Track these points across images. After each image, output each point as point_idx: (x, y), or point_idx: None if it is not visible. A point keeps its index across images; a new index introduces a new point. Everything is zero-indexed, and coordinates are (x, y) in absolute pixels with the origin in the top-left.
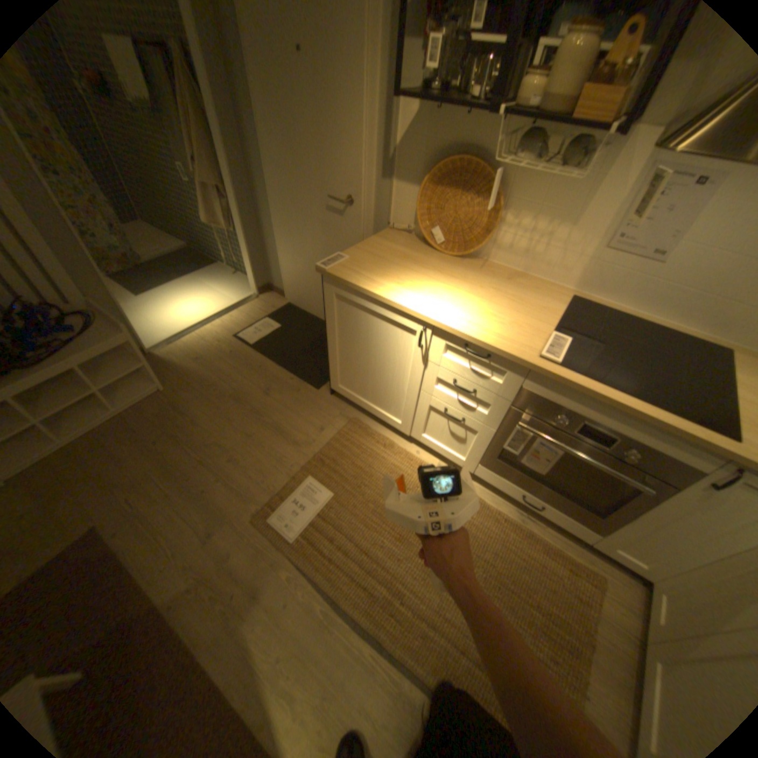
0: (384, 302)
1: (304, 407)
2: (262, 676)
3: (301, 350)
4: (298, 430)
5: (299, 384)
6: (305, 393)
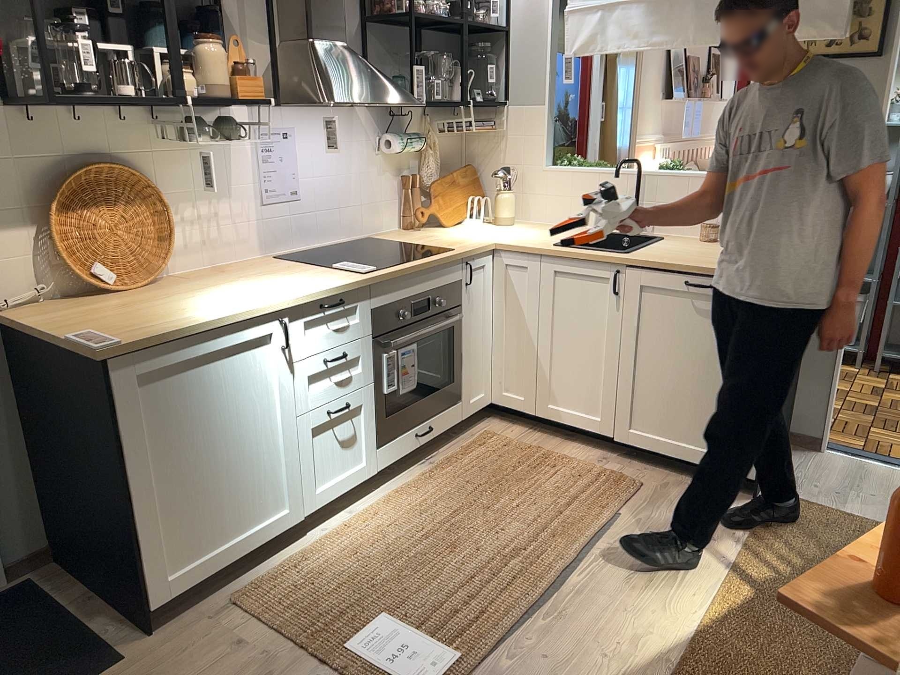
0: (226, 324)
1: None
2: (626, 670)
3: None
4: None
5: None
6: None
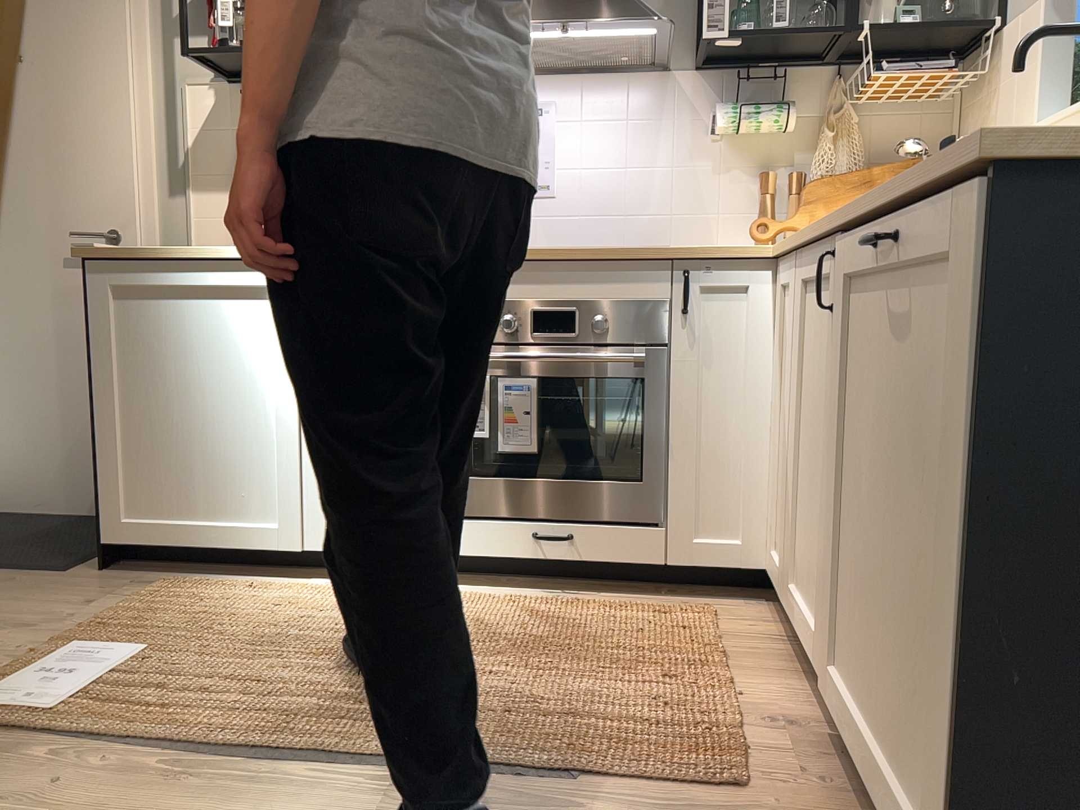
0: (207, 259)
1: (31, 593)
2: None
3: (4, 545)
4: (25, 616)
5: (8, 575)
6: (29, 581)
